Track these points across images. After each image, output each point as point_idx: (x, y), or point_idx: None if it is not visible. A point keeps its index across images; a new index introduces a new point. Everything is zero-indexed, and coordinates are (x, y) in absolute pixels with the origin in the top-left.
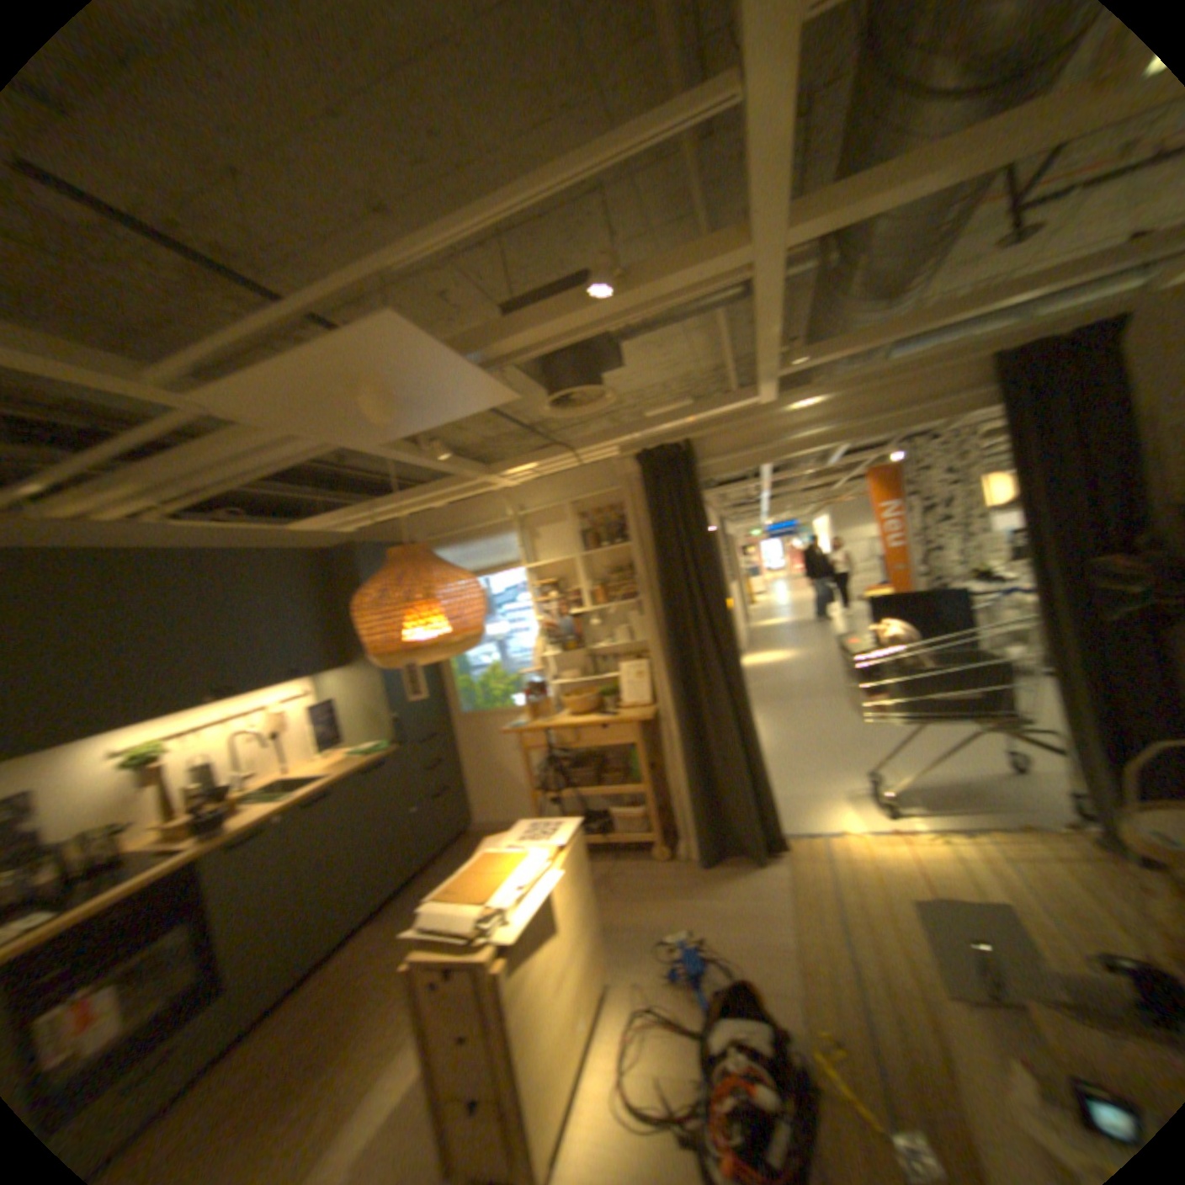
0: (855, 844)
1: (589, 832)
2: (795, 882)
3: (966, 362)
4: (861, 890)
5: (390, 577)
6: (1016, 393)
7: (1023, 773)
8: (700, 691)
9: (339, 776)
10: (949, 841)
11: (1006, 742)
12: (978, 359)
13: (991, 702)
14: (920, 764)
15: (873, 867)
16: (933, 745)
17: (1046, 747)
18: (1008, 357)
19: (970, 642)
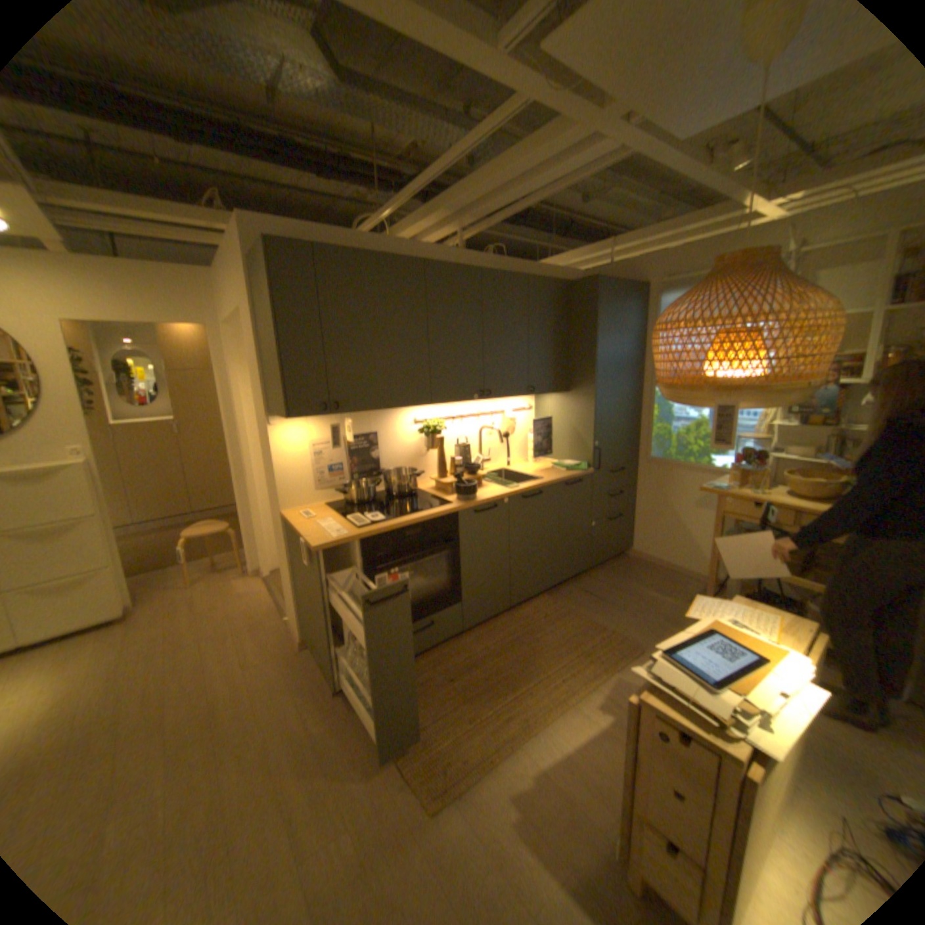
0: None
1: None
2: None
3: None
4: None
5: (716, 289)
6: None
7: None
8: None
9: (547, 480)
10: None
11: None
12: None
13: None
14: None
15: None
16: None
17: None
18: None
19: None
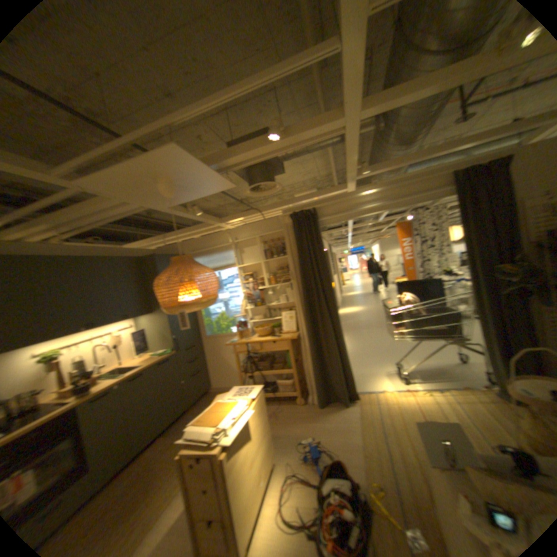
0: (389, 396)
1: (266, 392)
2: (362, 414)
3: (441, 175)
4: (392, 417)
5: (172, 271)
6: (463, 190)
7: (465, 363)
8: (319, 325)
9: (146, 366)
10: (432, 394)
11: (458, 349)
12: (446, 174)
13: (451, 331)
14: (419, 359)
15: (398, 407)
16: (425, 350)
17: (475, 351)
18: (460, 173)
19: (442, 303)
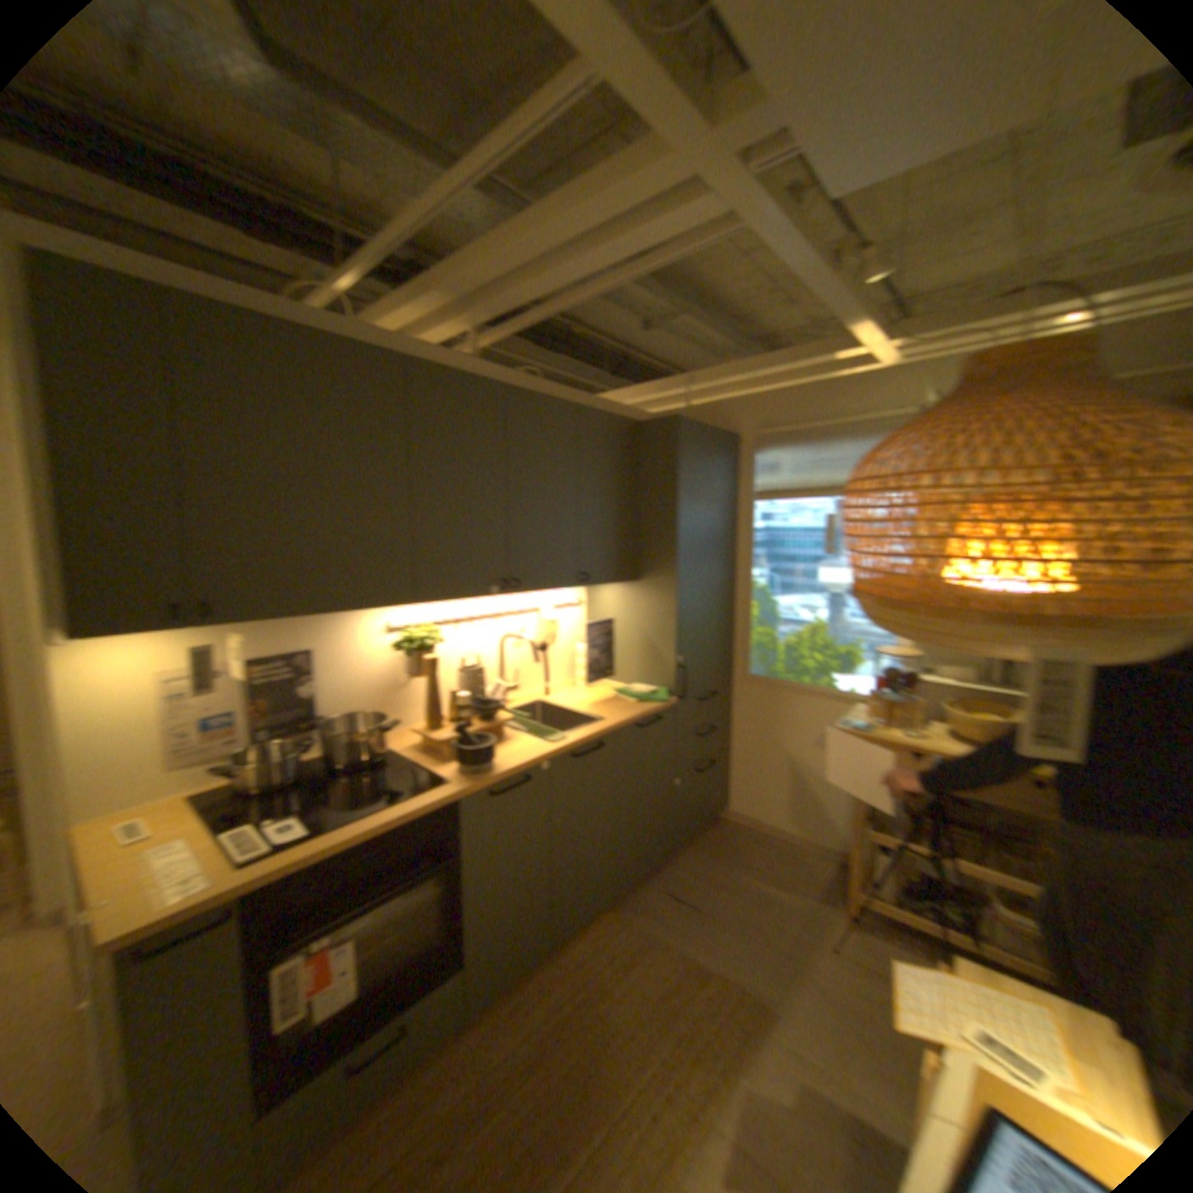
0: None
1: (938, 917)
2: None
3: None
4: None
5: (997, 410)
6: None
7: None
8: None
9: (609, 722)
10: None
11: None
12: None
13: None
14: None
15: None
16: None
17: None
18: None
19: None
